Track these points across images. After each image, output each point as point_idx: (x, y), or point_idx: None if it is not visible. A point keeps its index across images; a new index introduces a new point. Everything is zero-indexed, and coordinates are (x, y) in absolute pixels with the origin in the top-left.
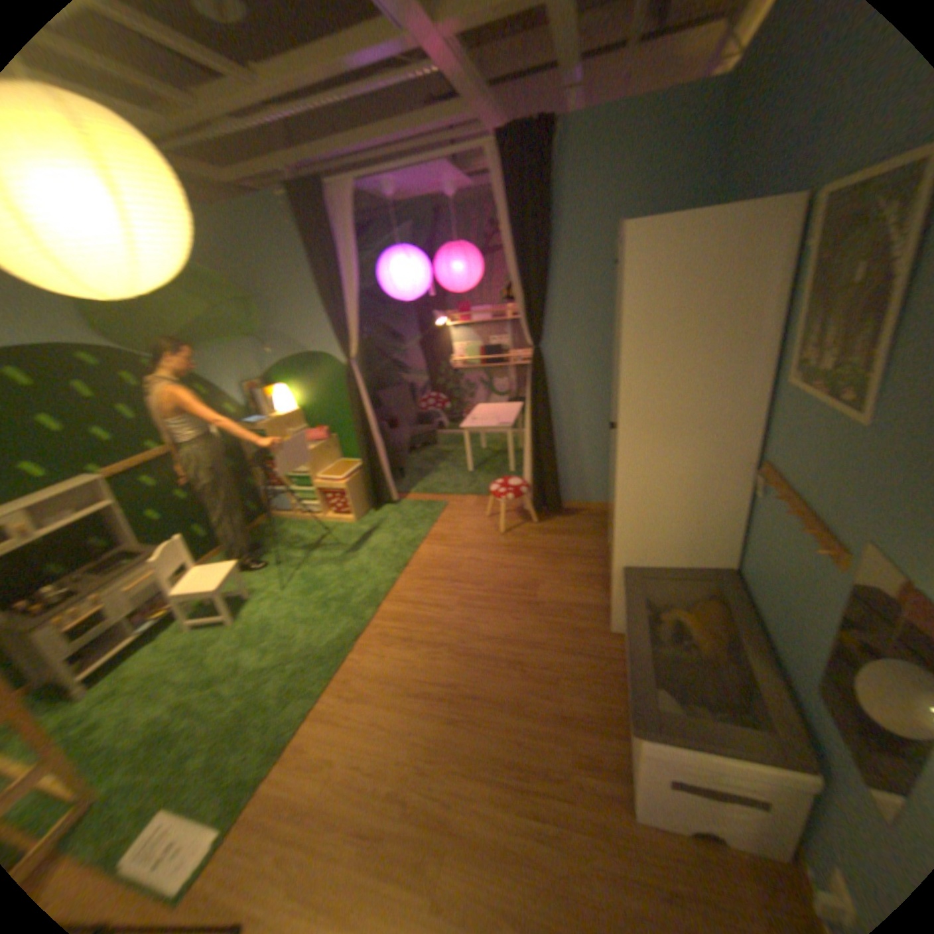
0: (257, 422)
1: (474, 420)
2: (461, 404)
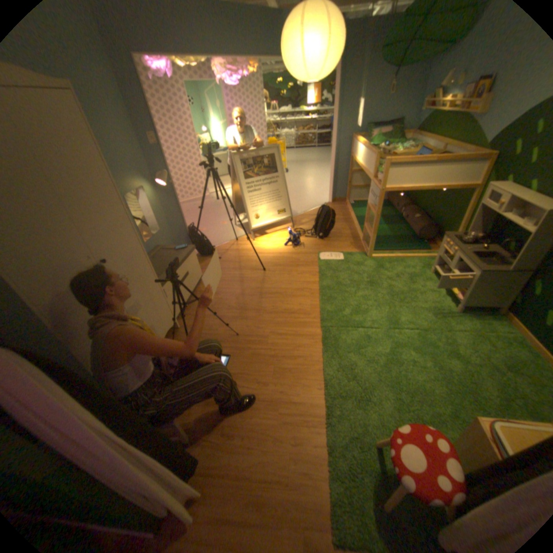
0: None
1: None
2: None
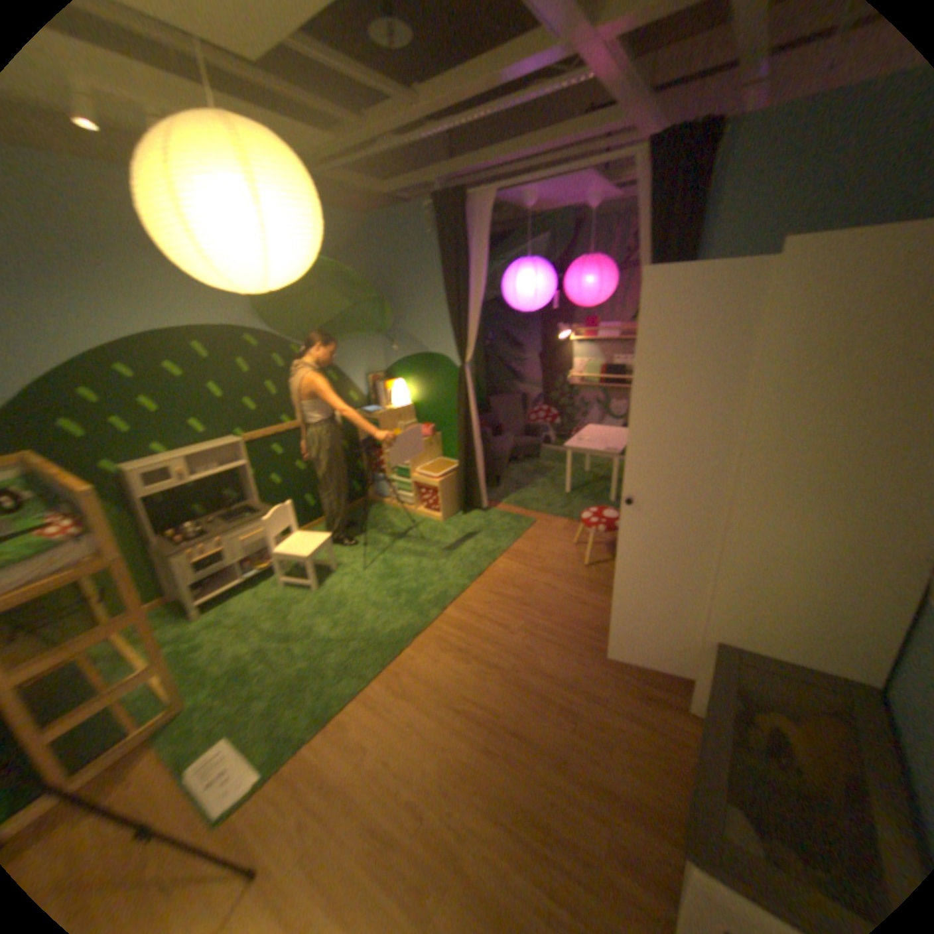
0: (374, 413)
1: (580, 441)
2: (572, 422)
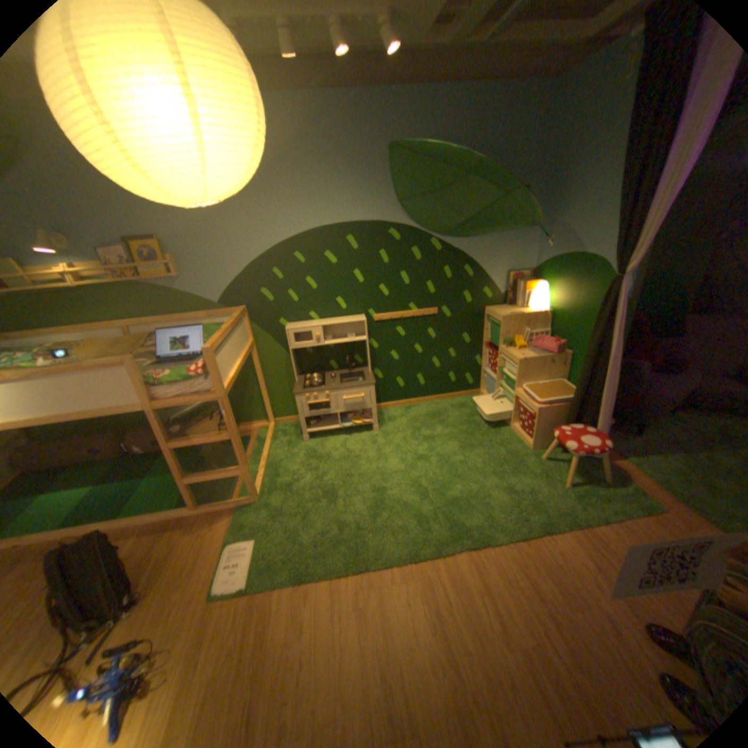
0: (503, 312)
1: None
2: None
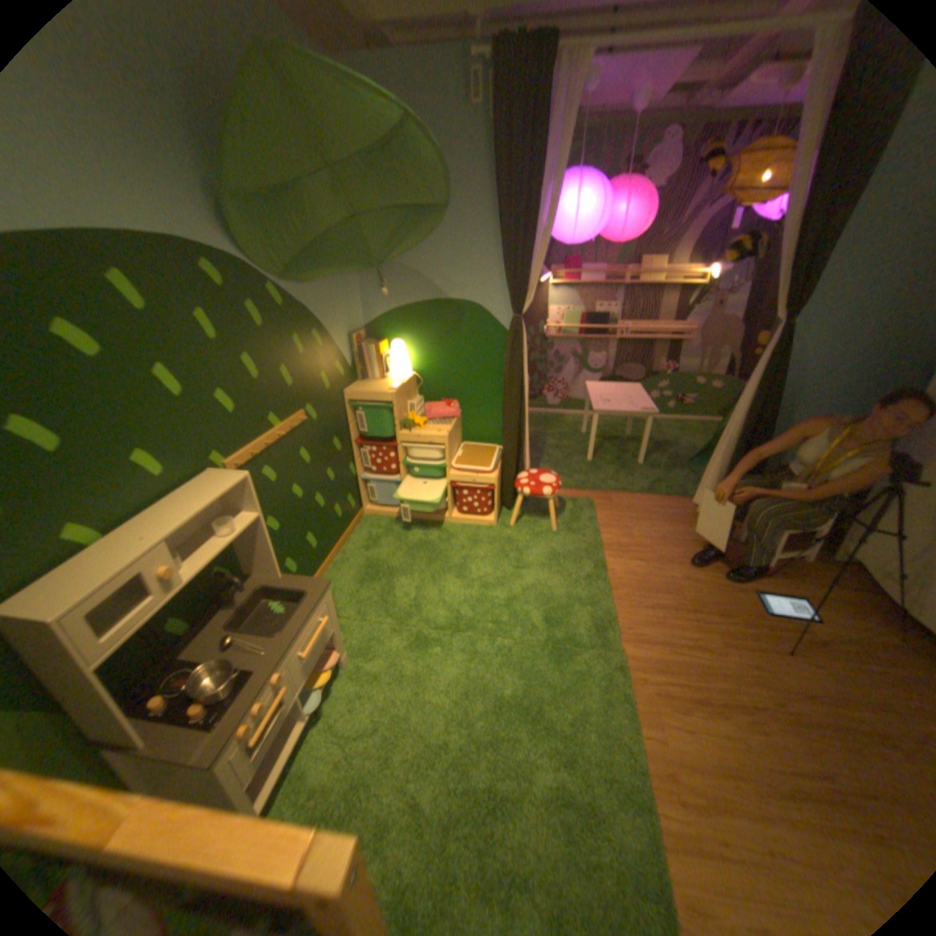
0: (379, 390)
1: (607, 402)
2: (544, 379)
